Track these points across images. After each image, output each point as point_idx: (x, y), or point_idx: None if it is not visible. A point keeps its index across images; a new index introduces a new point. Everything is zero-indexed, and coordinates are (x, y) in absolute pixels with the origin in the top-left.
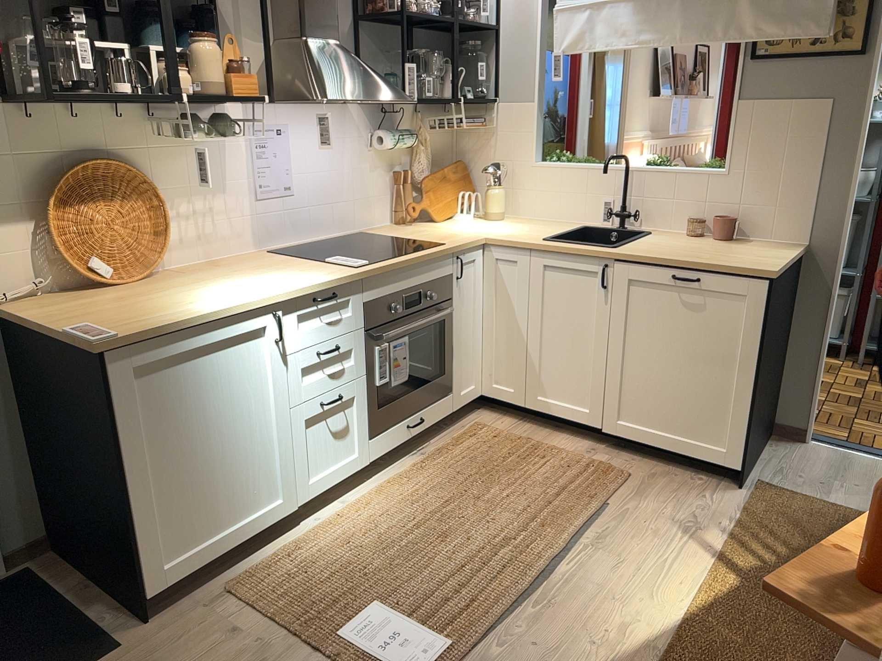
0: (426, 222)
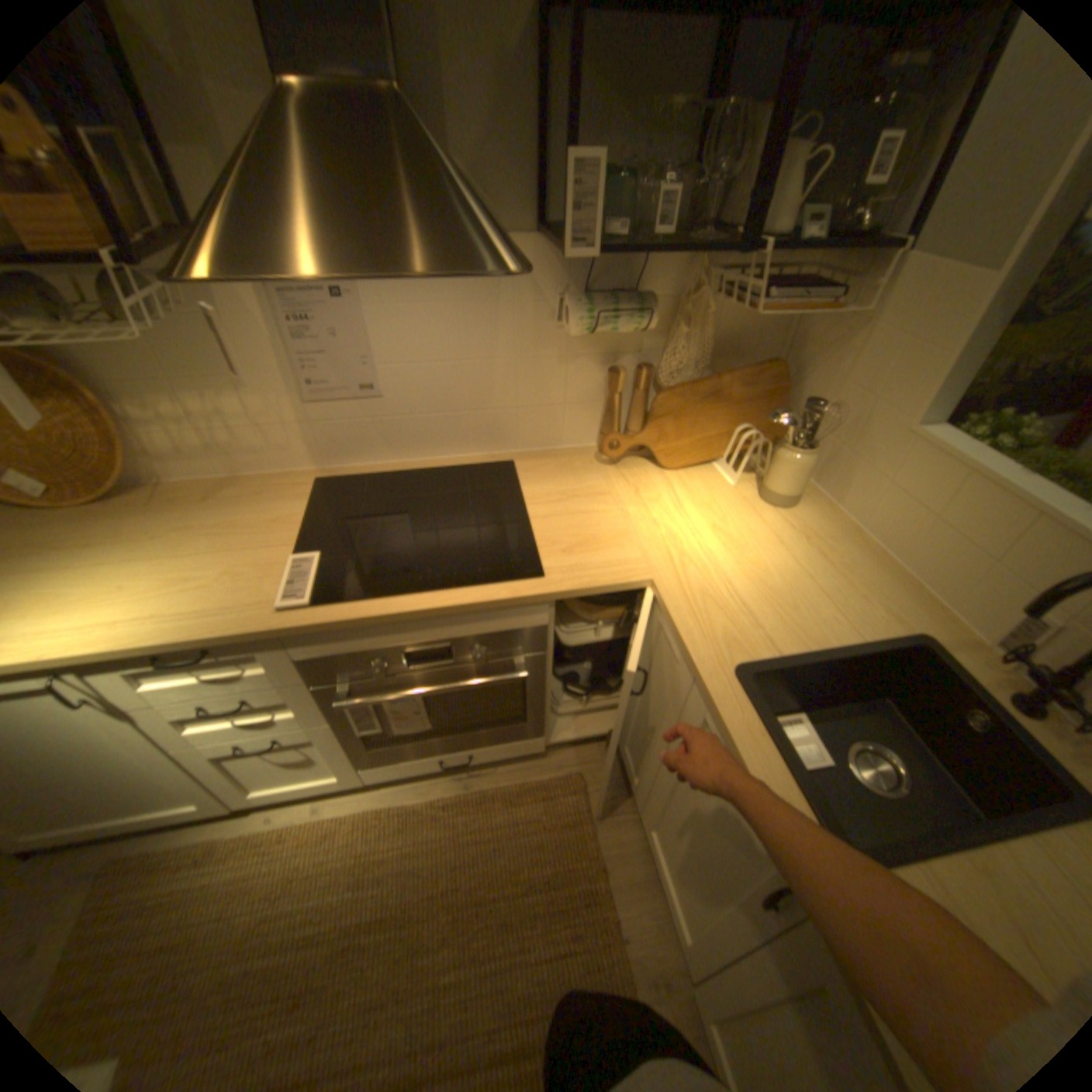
0: (650, 461)
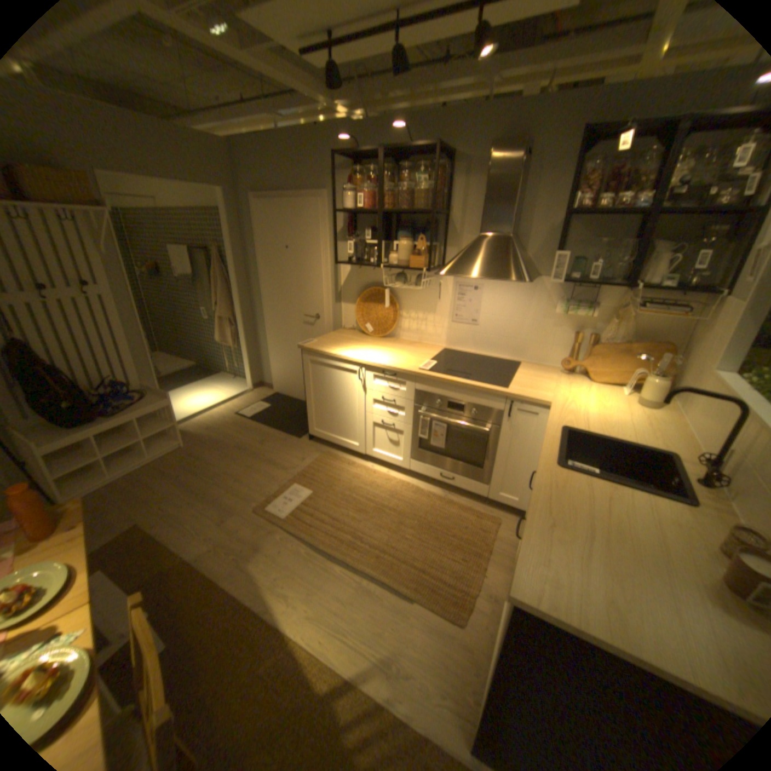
0: (588, 379)
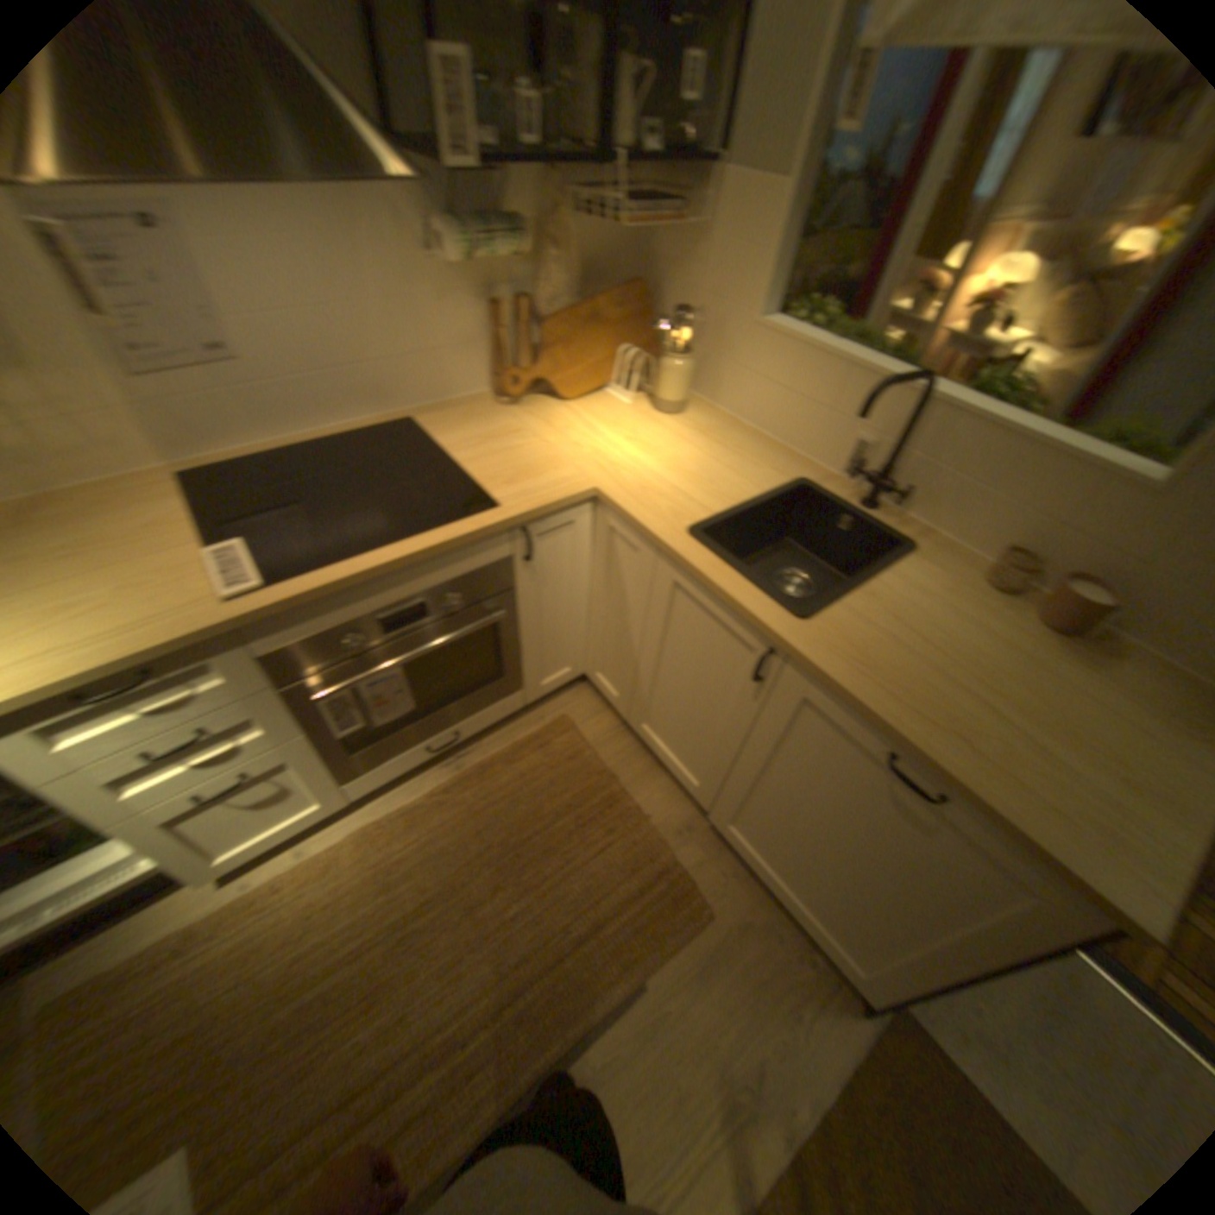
0: (552, 397)
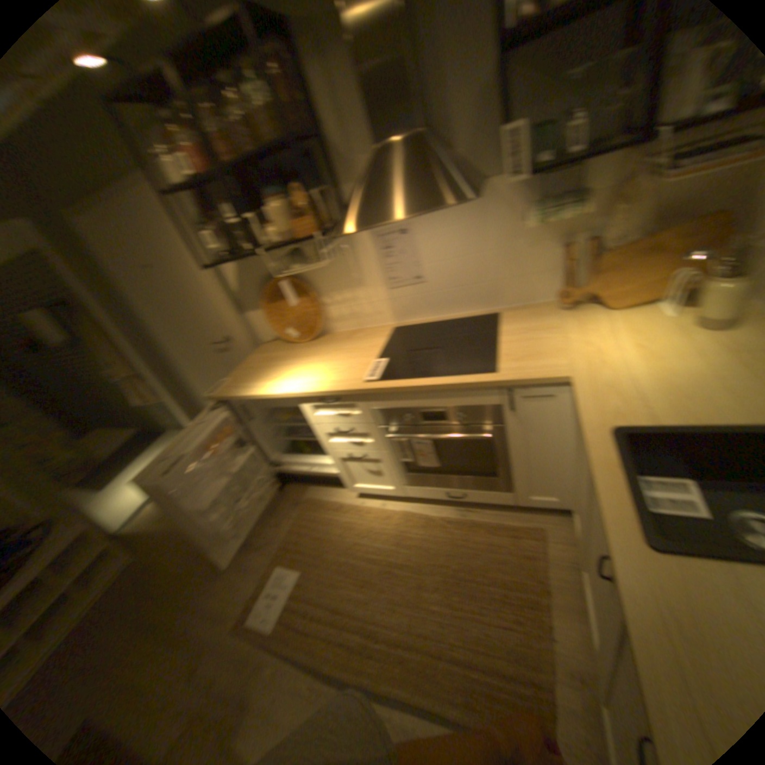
0: (601, 305)
